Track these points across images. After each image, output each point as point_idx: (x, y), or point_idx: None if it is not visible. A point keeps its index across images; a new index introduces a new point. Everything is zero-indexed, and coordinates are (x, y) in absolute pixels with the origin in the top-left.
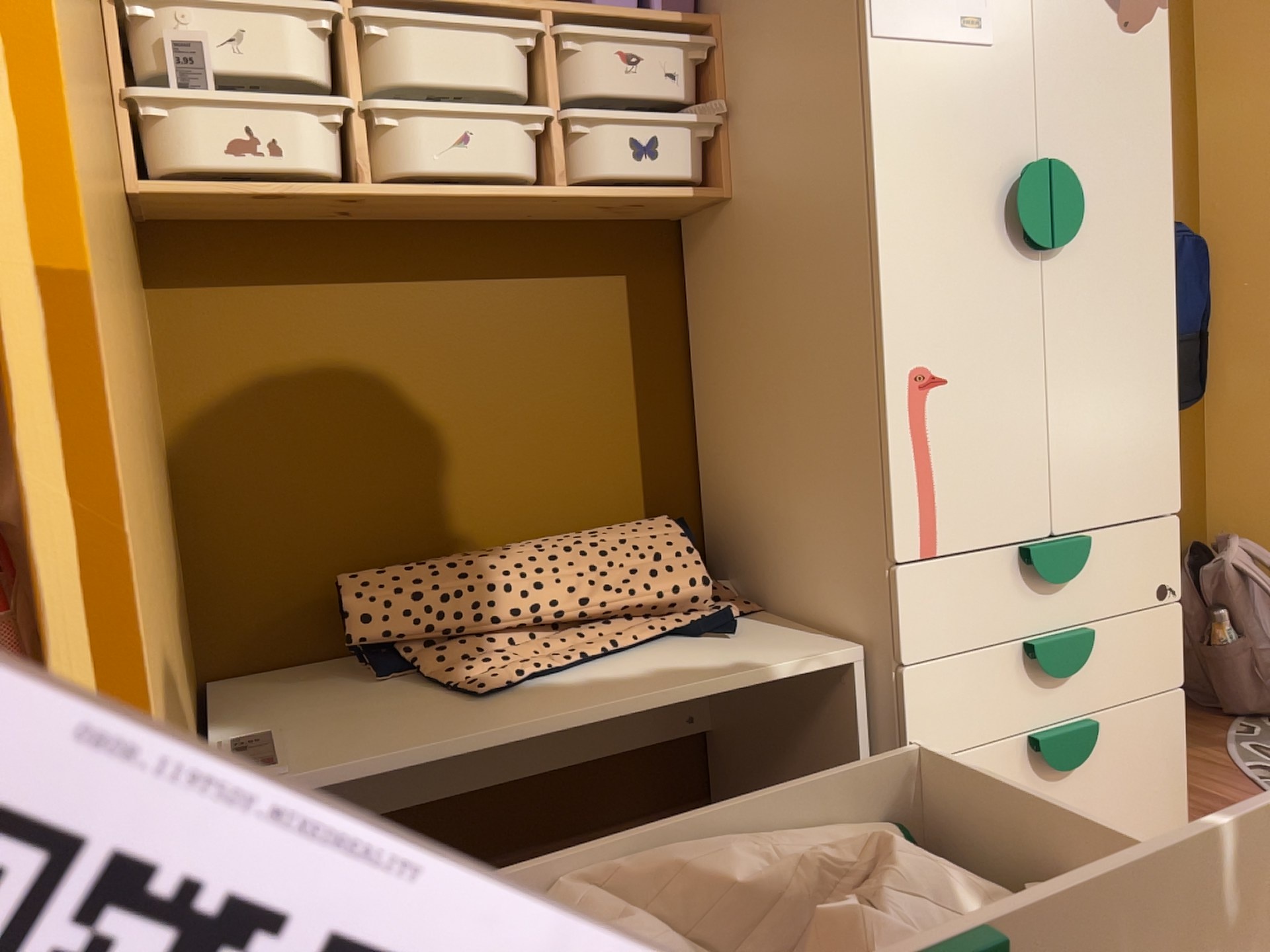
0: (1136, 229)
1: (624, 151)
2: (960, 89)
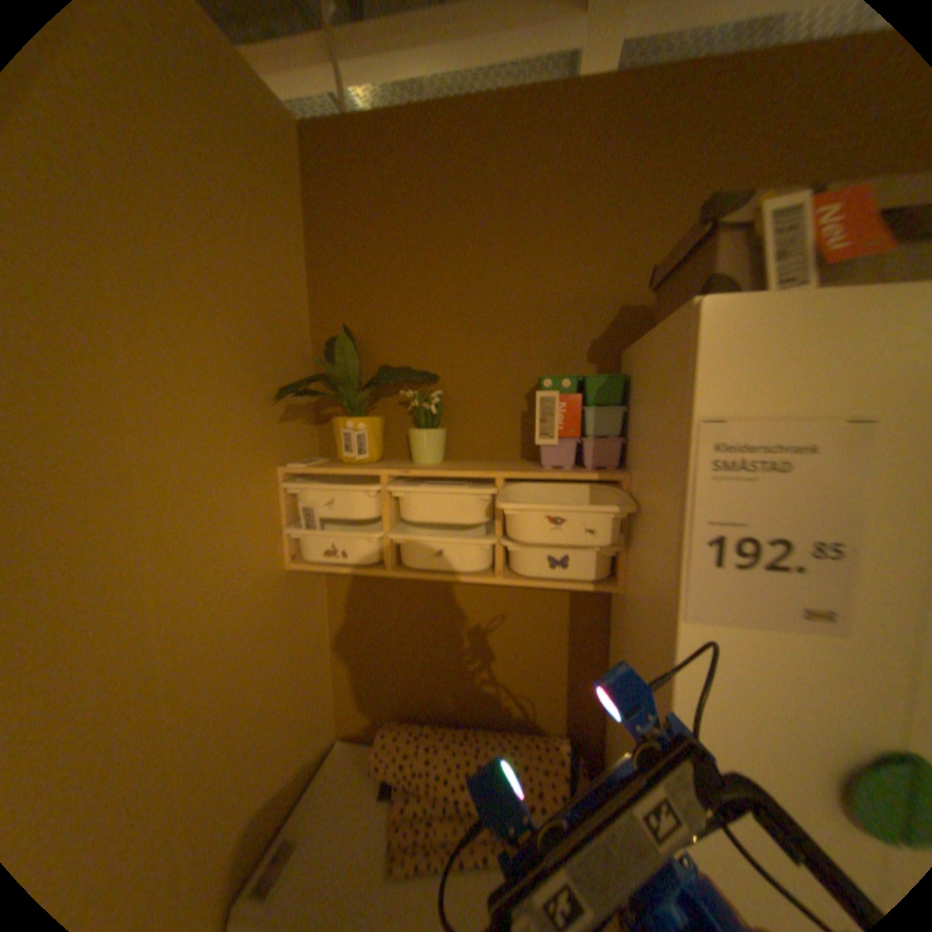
0: None
1: (544, 559)
2: (792, 670)
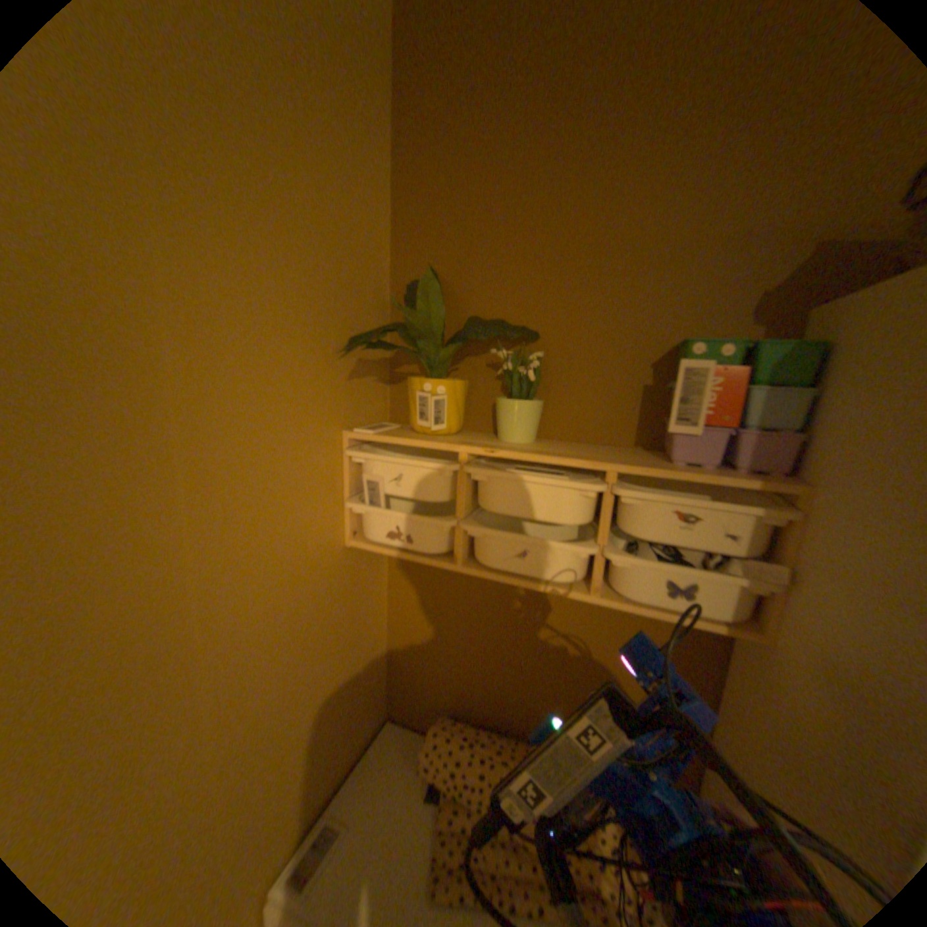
0: None
1: (661, 582)
2: None
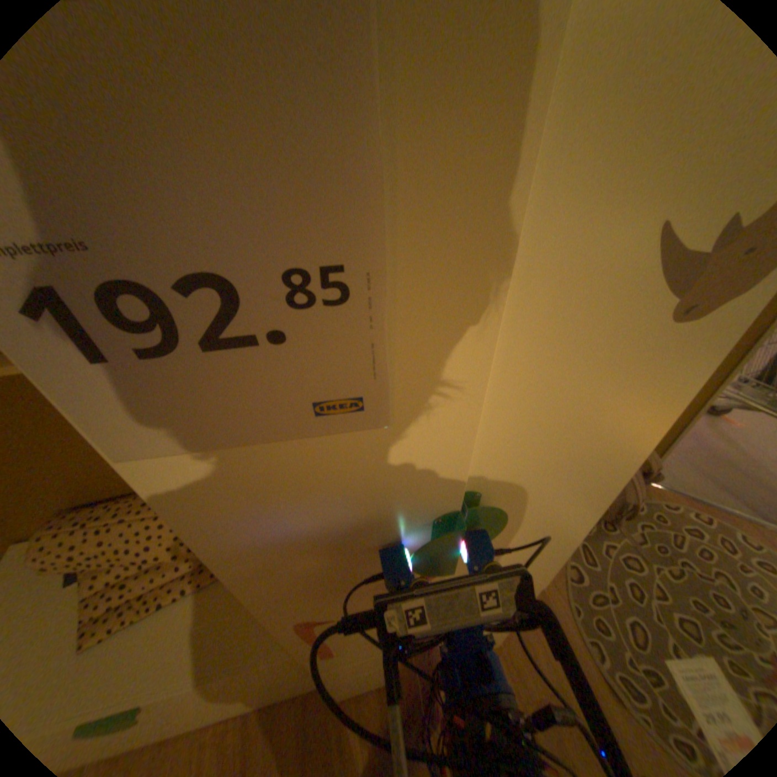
0: (578, 494)
1: None
2: (325, 466)
